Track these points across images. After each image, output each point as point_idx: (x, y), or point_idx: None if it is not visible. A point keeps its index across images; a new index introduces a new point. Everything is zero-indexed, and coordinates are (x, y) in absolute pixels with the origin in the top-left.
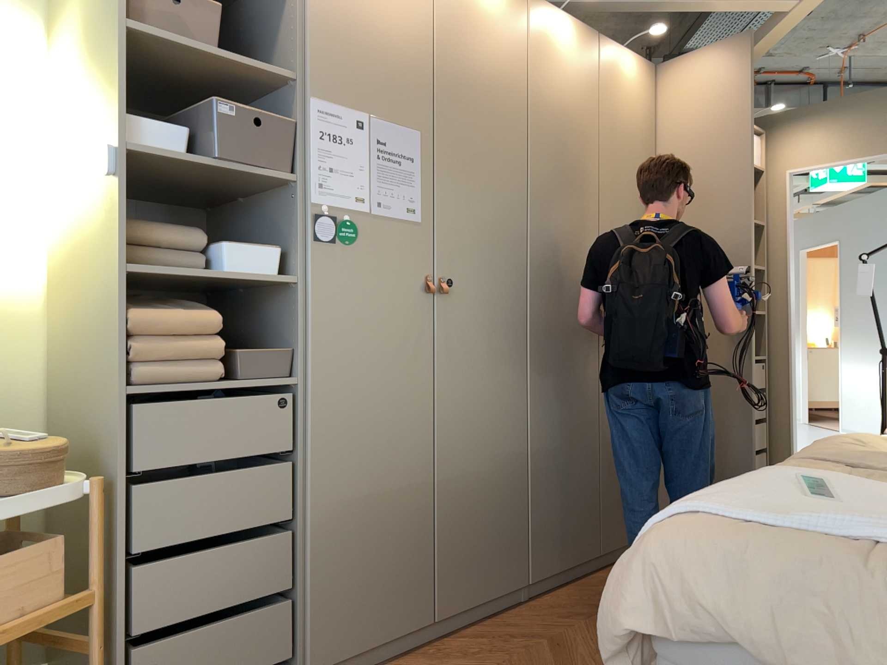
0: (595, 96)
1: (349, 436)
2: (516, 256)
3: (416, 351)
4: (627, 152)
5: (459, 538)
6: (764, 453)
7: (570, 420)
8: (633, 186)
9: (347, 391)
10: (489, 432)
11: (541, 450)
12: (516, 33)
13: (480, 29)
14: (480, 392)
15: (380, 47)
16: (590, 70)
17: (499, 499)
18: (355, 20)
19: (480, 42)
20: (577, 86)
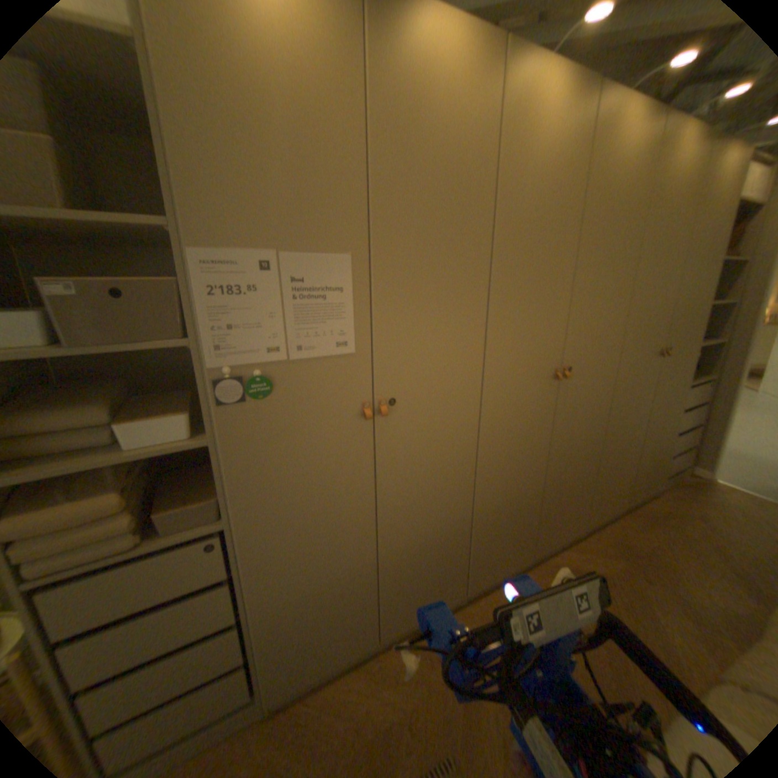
0: (583, 163)
1: (286, 555)
2: (469, 360)
3: (355, 471)
4: (611, 222)
5: (403, 590)
6: (694, 452)
7: (516, 481)
8: (612, 258)
9: (280, 523)
10: (433, 512)
11: (484, 510)
12: (483, 102)
13: (432, 107)
14: (424, 484)
15: (286, 160)
16: (580, 132)
17: (441, 555)
18: (241, 130)
19: (431, 126)
20: (560, 158)
